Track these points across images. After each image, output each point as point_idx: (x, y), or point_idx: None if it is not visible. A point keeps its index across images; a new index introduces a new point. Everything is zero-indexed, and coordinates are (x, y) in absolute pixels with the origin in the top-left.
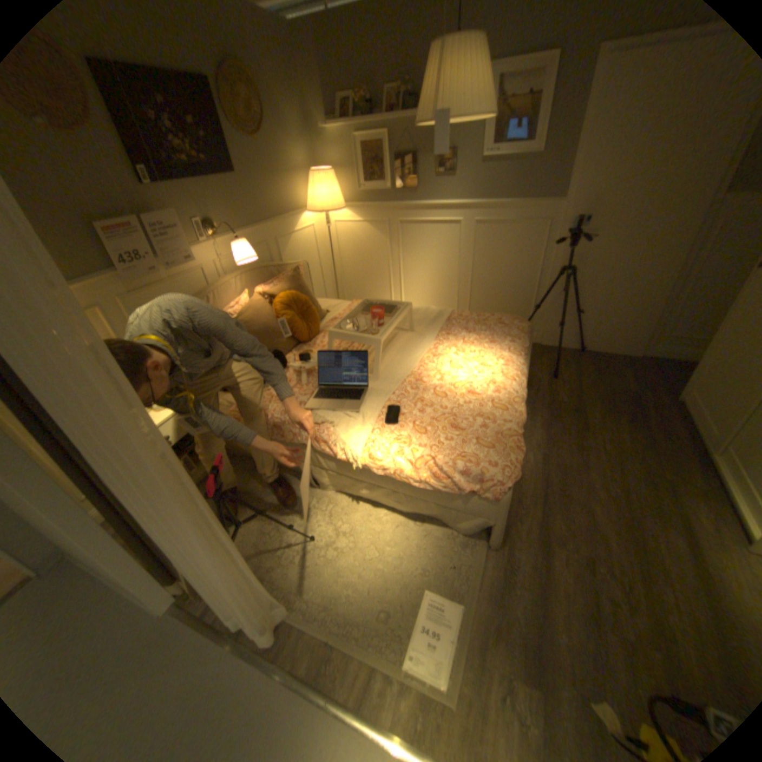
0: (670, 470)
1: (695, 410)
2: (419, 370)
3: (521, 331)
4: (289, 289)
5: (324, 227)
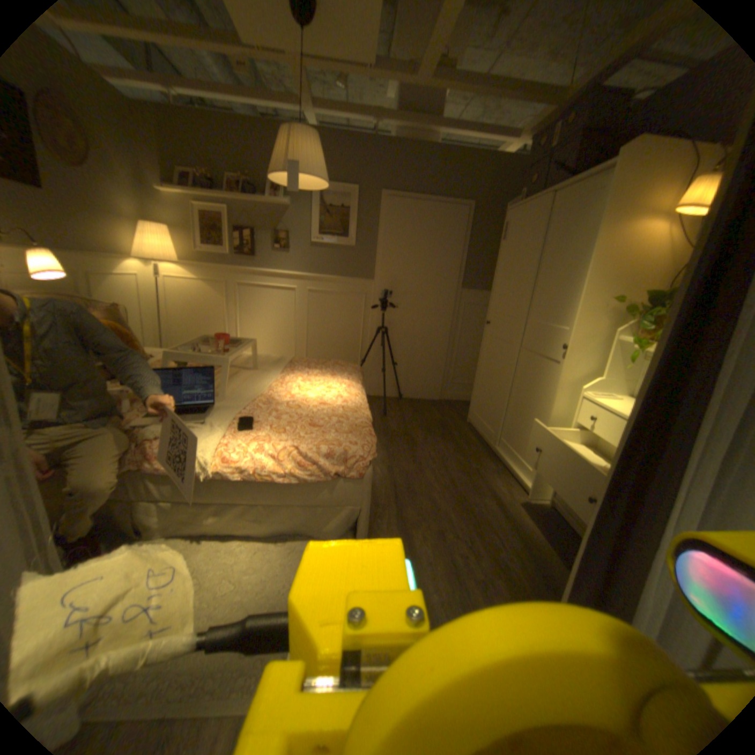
0: (473, 462)
1: (477, 423)
2: (269, 390)
3: (354, 367)
4: (104, 316)
5: (149, 278)
